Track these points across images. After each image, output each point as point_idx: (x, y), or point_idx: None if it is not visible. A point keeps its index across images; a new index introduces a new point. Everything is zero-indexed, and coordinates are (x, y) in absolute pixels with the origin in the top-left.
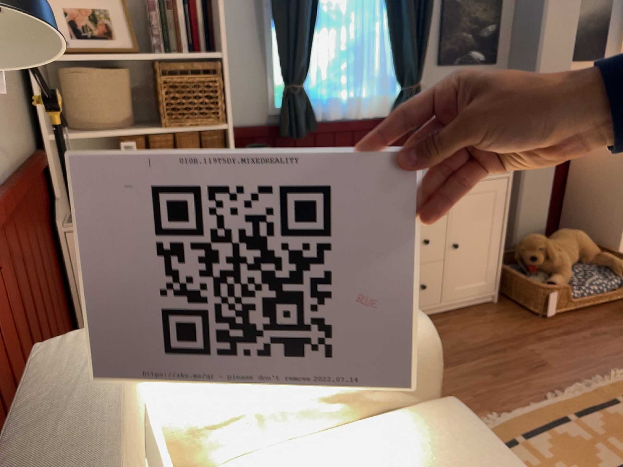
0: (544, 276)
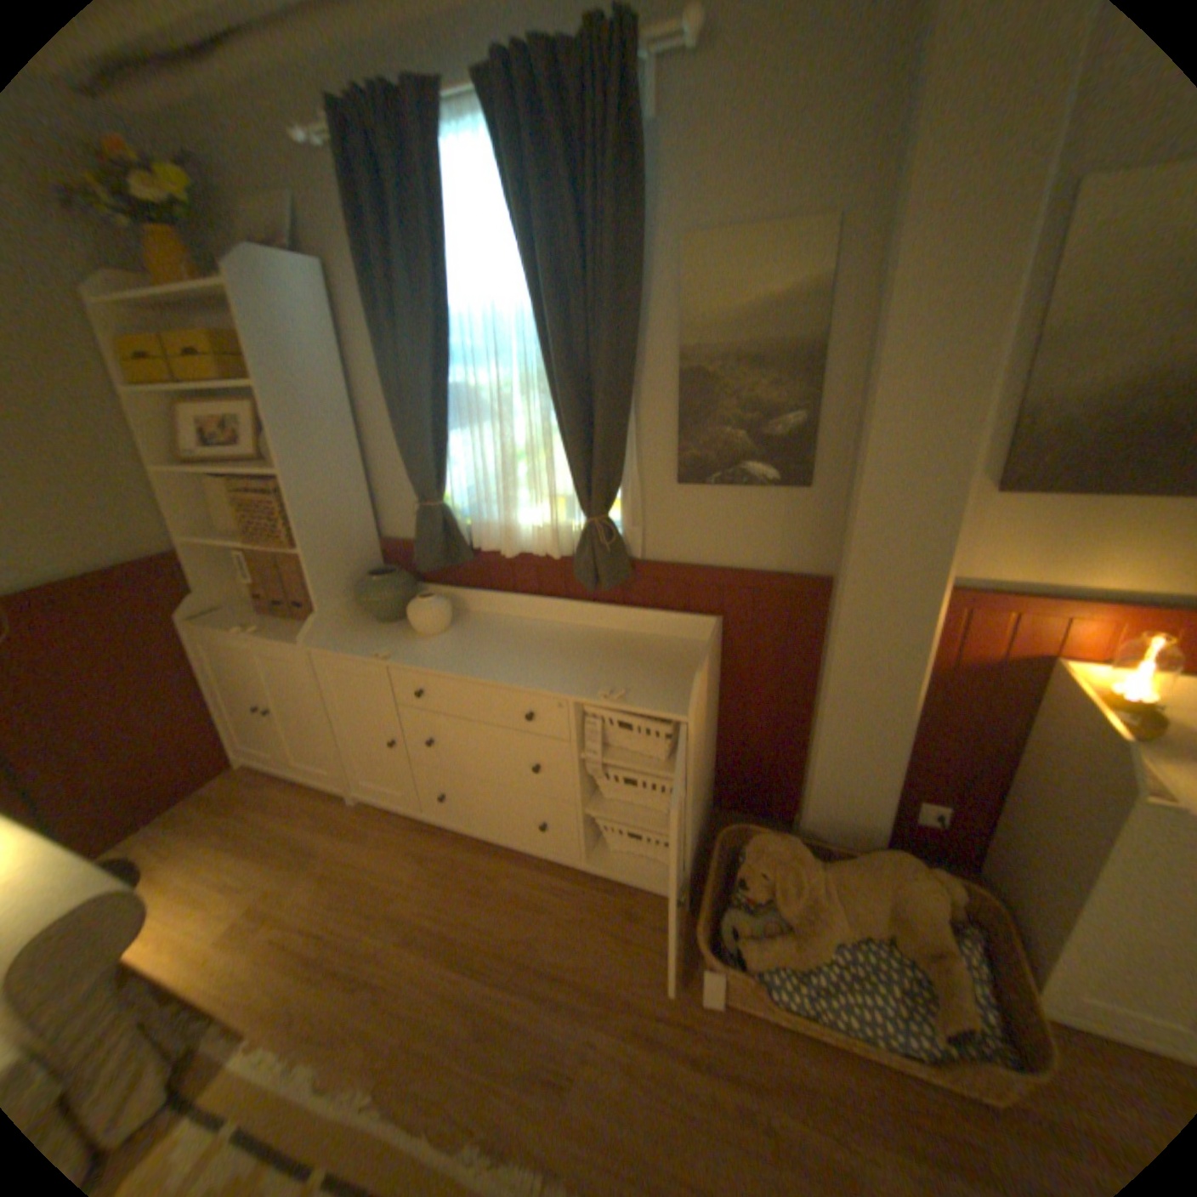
0: (768, 923)
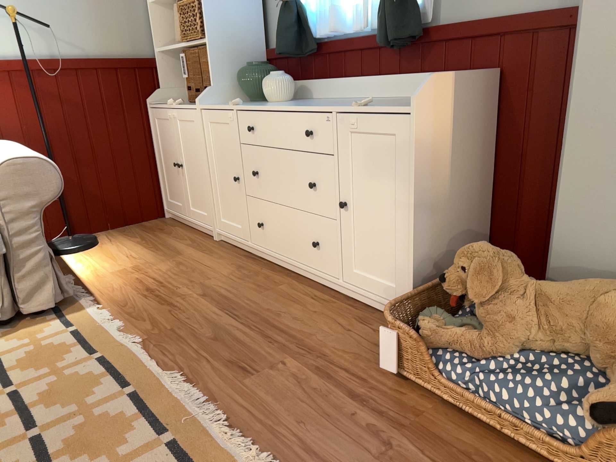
0: (462, 322)
